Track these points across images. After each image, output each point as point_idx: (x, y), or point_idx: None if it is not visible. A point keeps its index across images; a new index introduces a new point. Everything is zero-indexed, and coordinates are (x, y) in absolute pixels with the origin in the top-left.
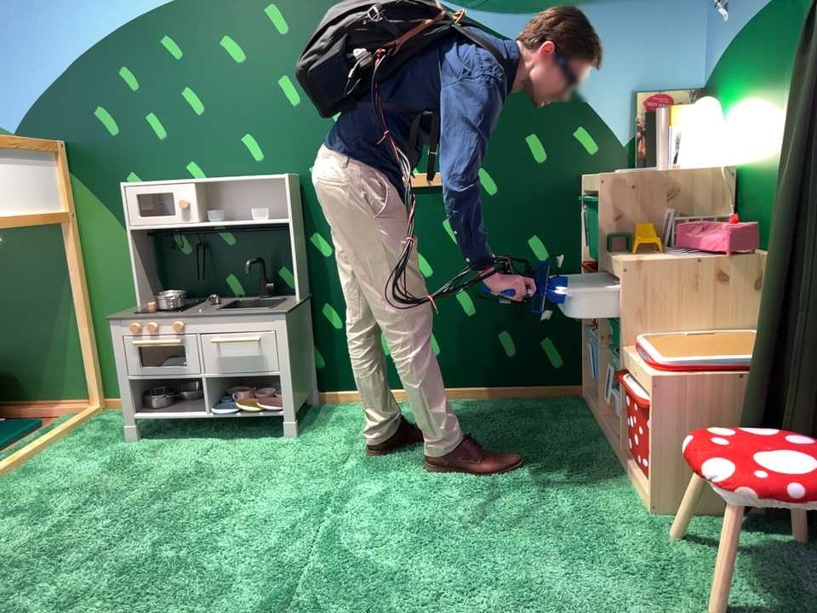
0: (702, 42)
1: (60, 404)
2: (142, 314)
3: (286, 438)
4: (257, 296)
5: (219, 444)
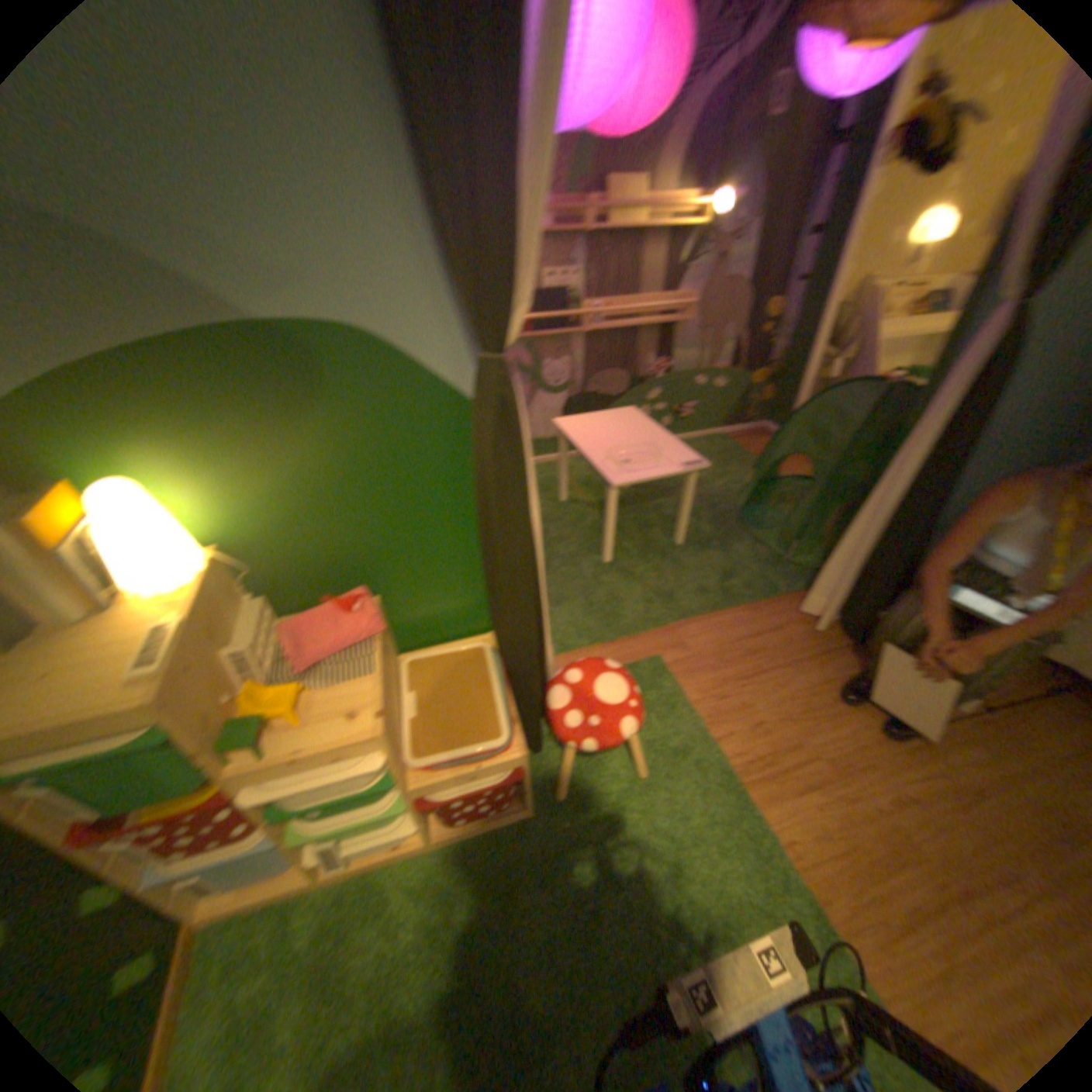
0: None
1: None
2: None
3: None
4: None
5: None
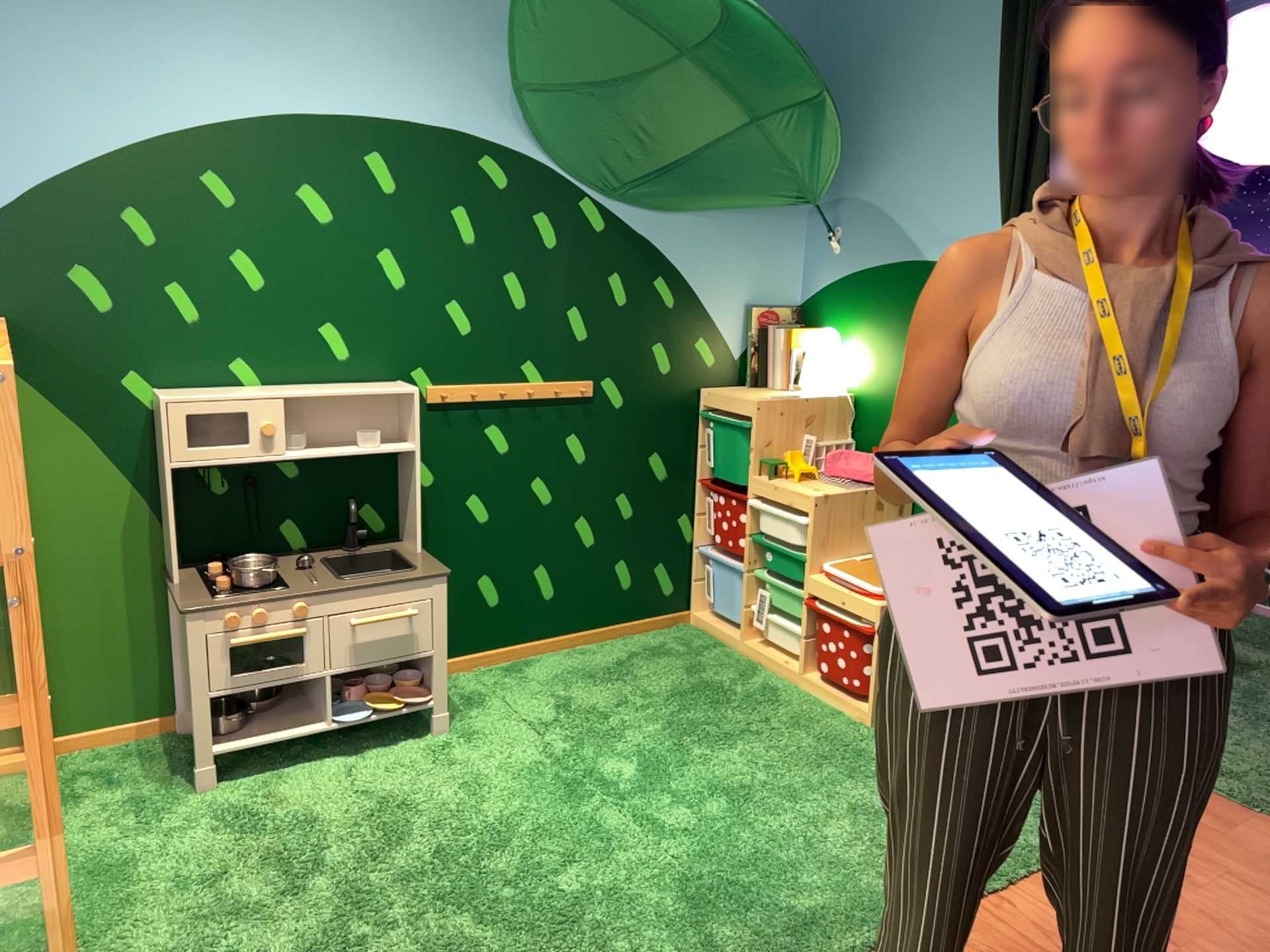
0: (798, 266)
1: None
2: (230, 594)
3: (439, 729)
4: (344, 548)
5: (355, 756)
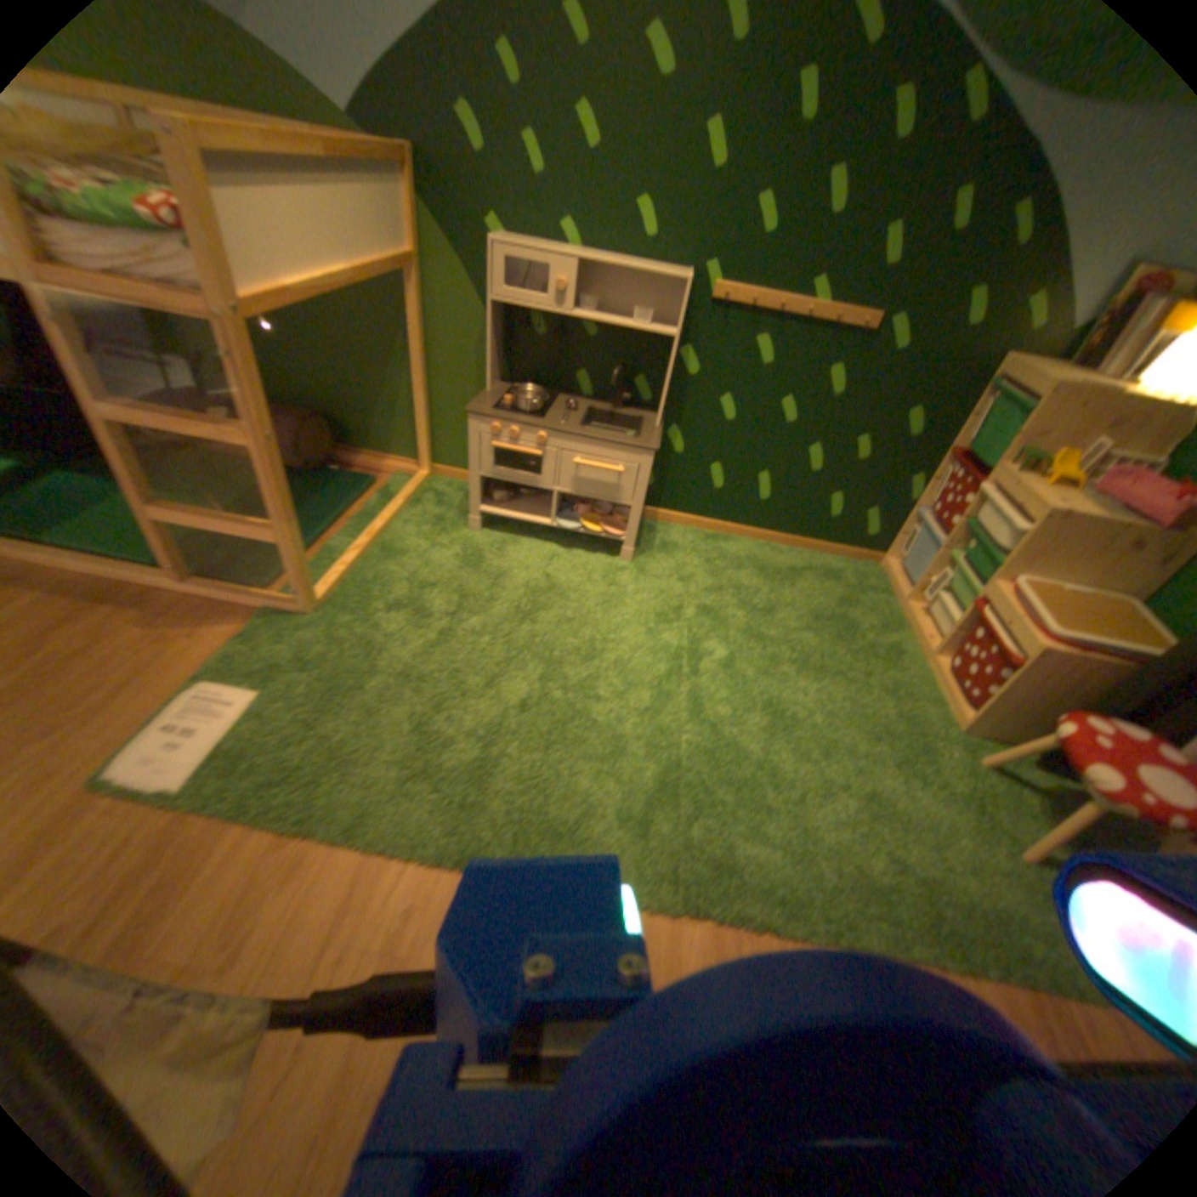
0: None
1: (388, 458)
2: (499, 408)
3: (620, 557)
4: (607, 402)
5: (557, 550)
